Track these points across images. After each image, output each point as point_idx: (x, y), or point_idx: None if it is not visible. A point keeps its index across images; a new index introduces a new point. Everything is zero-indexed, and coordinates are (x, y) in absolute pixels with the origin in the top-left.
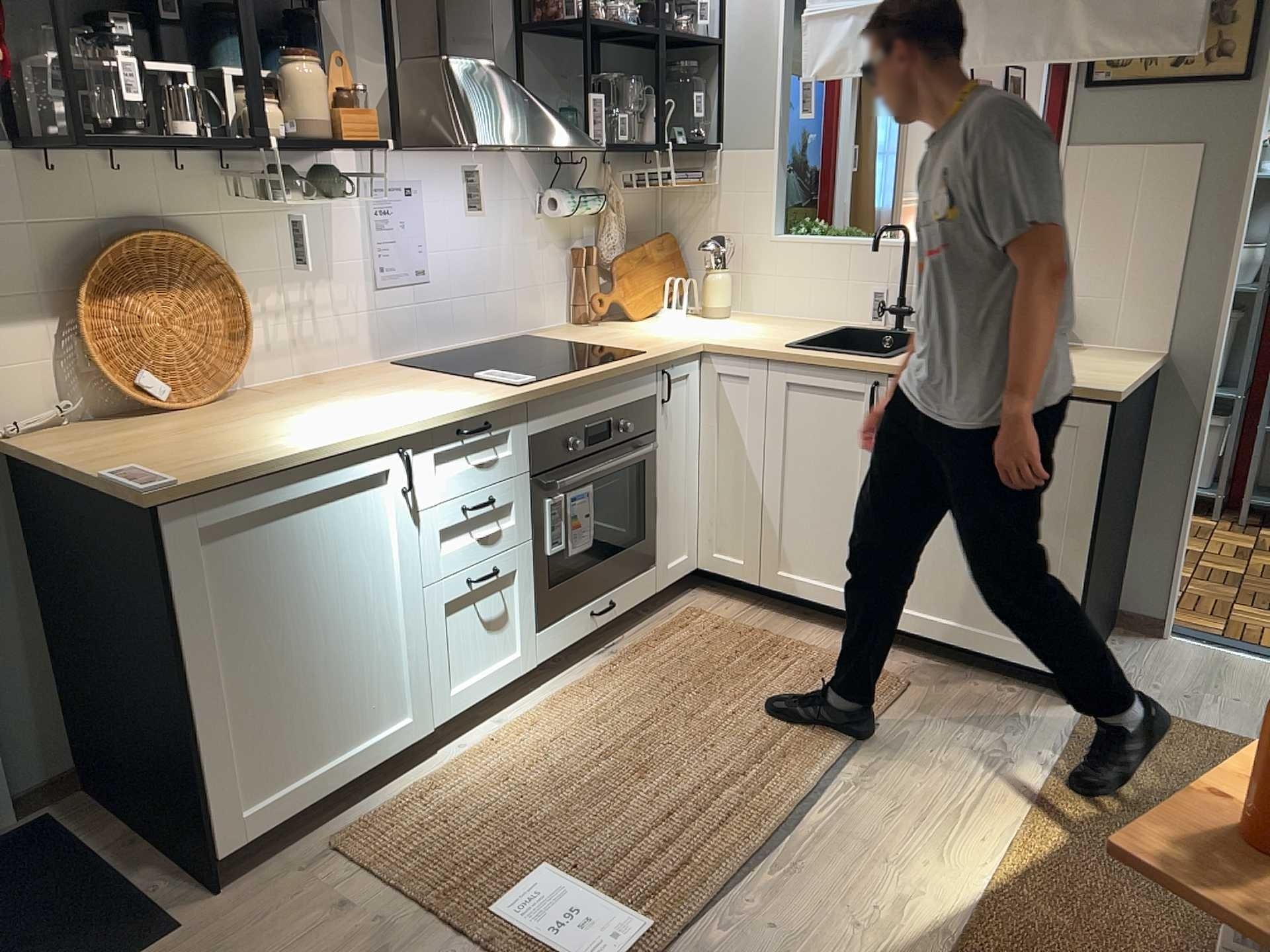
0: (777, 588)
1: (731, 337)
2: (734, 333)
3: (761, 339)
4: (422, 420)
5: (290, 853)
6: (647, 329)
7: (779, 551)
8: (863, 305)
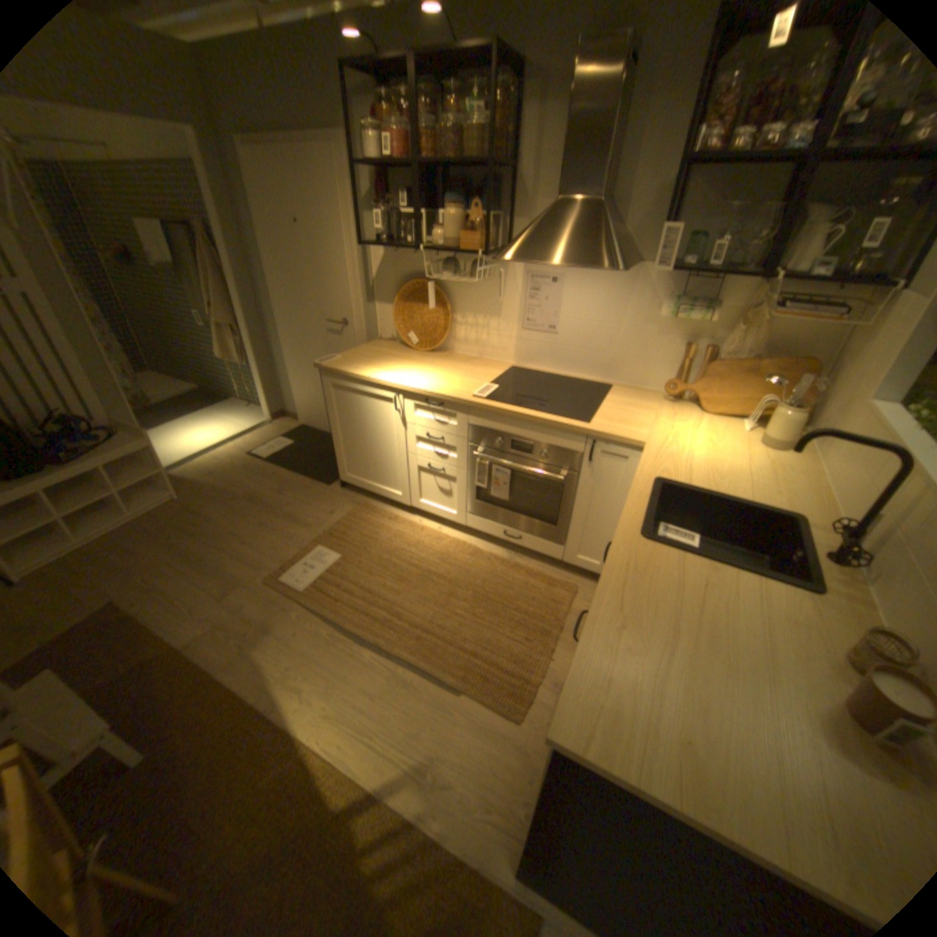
0: None
1: (680, 453)
2: (698, 455)
3: (681, 467)
4: (405, 386)
5: (358, 496)
6: (679, 419)
7: None
8: (861, 516)
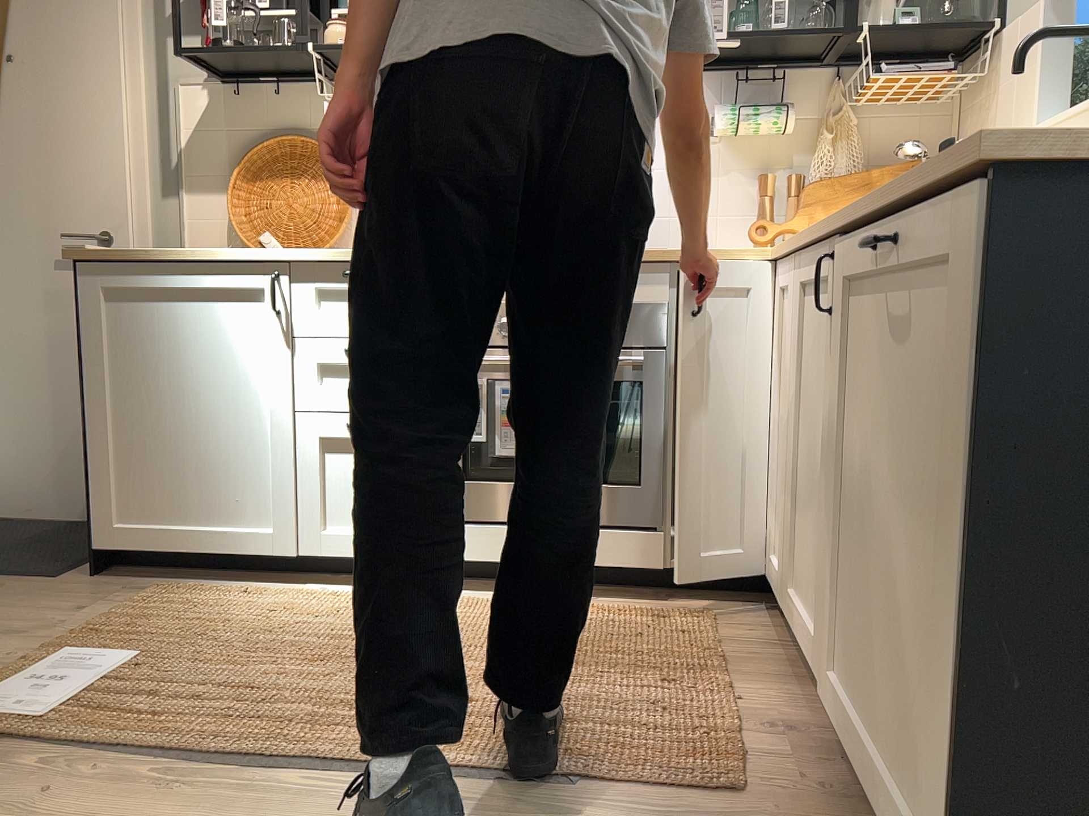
0: (790, 615)
1: None
2: None
3: None
4: (298, 251)
5: (144, 581)
6: None
7: (794, 556)
8: None
